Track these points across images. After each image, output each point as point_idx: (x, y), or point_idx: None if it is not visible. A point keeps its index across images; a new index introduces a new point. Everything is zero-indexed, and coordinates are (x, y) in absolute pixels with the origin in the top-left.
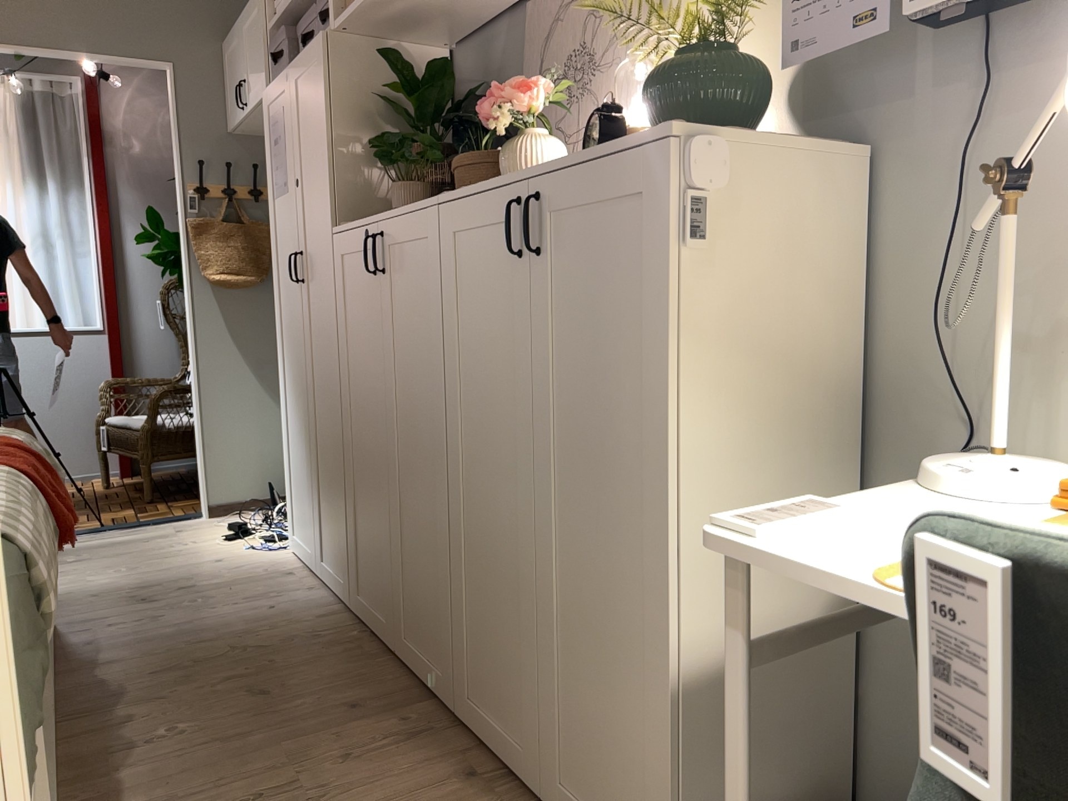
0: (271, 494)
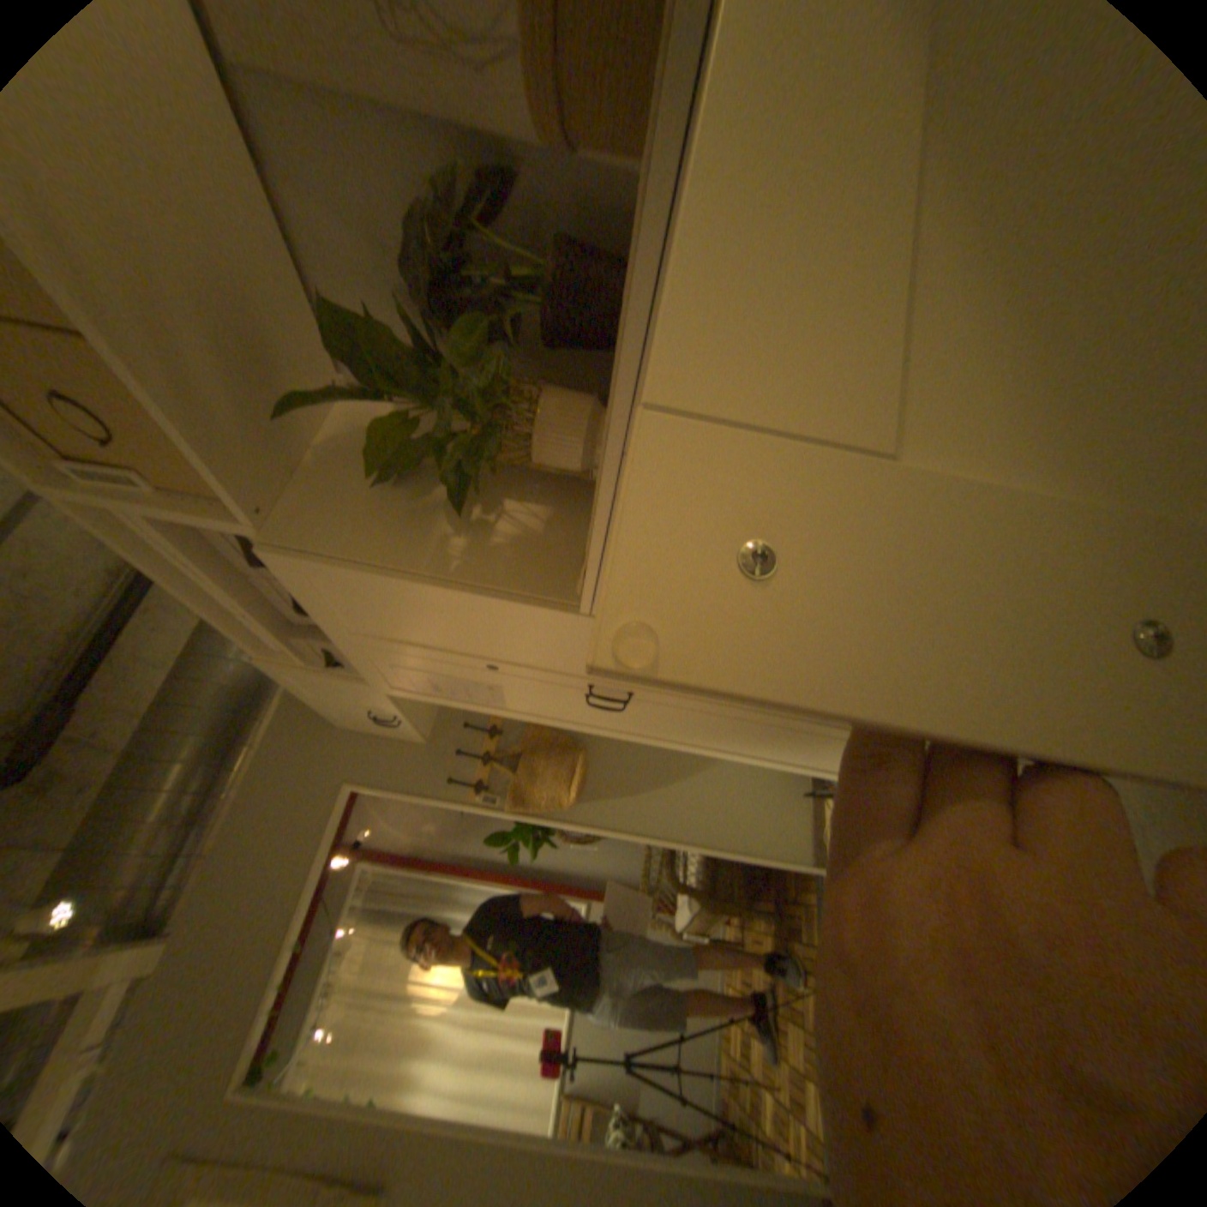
0: (819, 794)
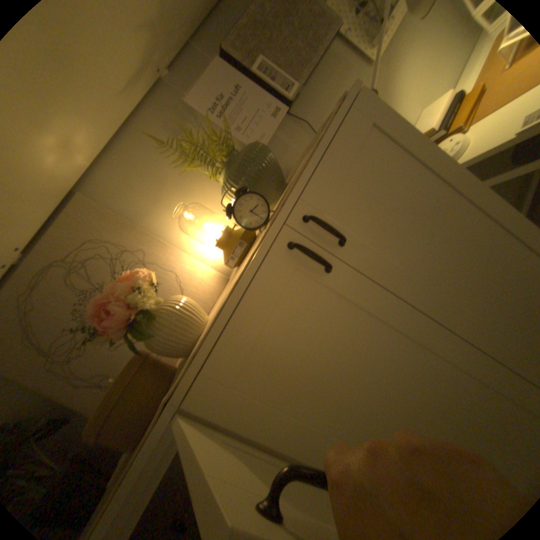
0: None
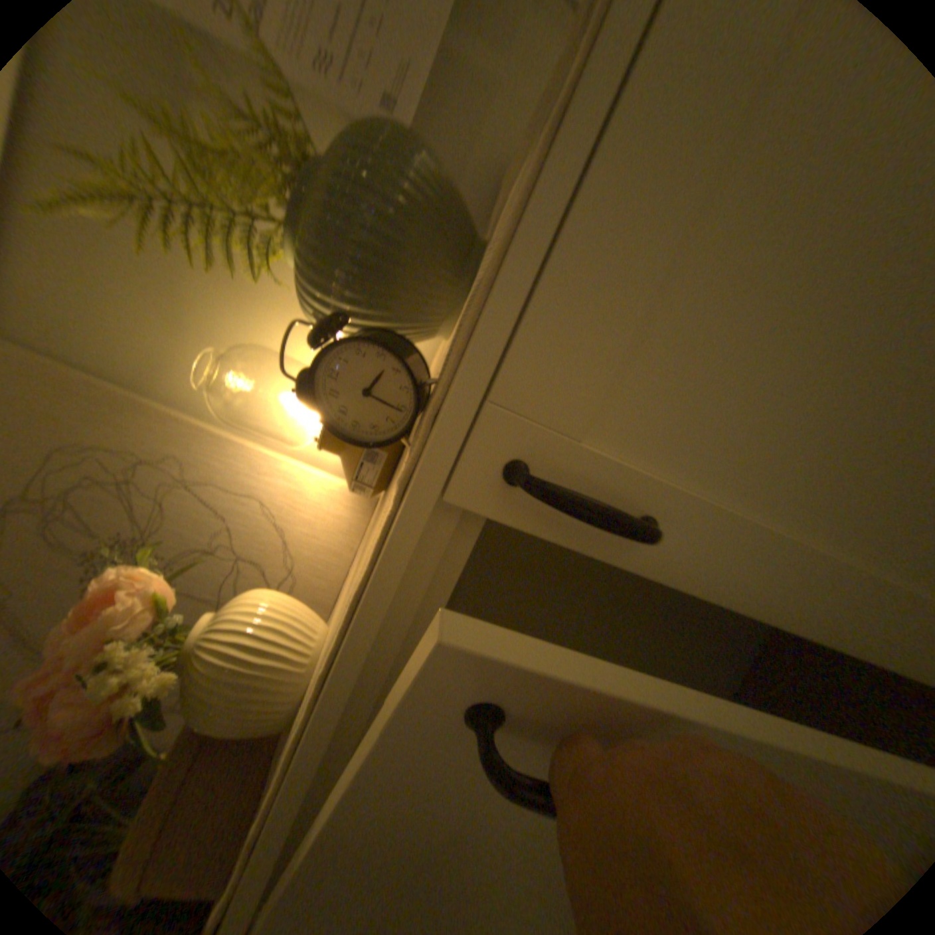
0: None
